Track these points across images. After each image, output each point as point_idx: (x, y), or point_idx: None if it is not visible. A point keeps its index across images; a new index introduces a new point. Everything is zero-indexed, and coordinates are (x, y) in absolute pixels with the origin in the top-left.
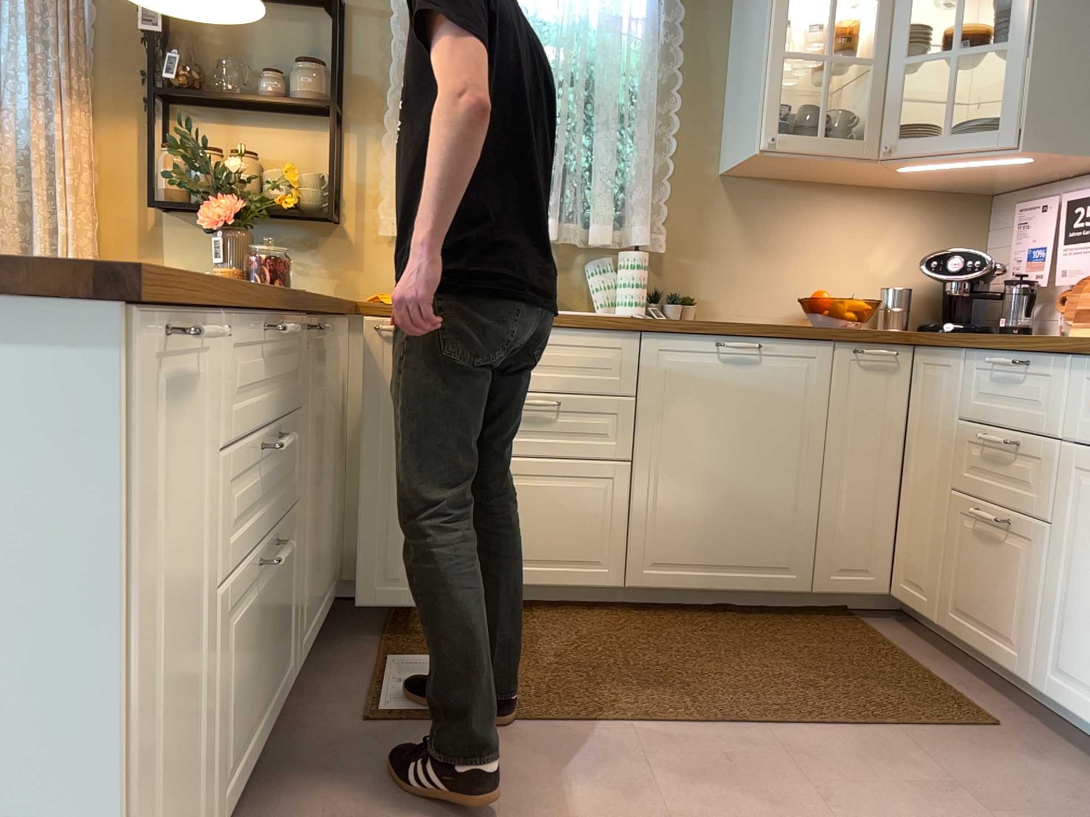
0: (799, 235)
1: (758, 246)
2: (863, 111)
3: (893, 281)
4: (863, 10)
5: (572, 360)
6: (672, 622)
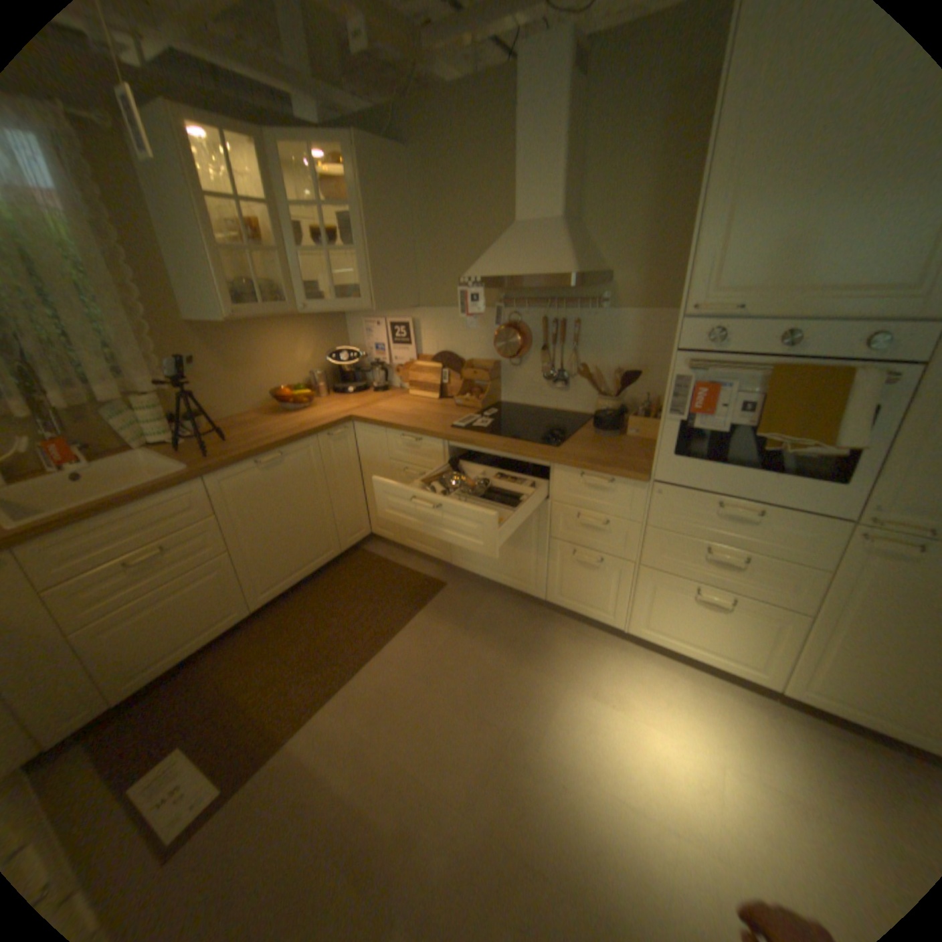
0: (251, 353)
1: (228, 366)
2: (275, 279)
3: (310, 366)
4: (249, 203)
5: (158, 518)
6: (284, 614)
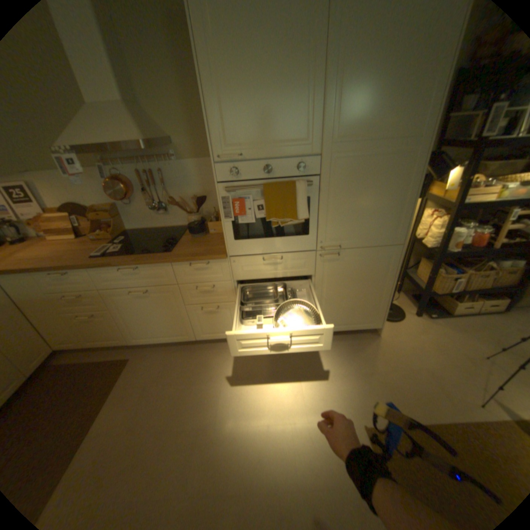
0: None
1: None
2: None
3: None
4: None
5: None
6: None
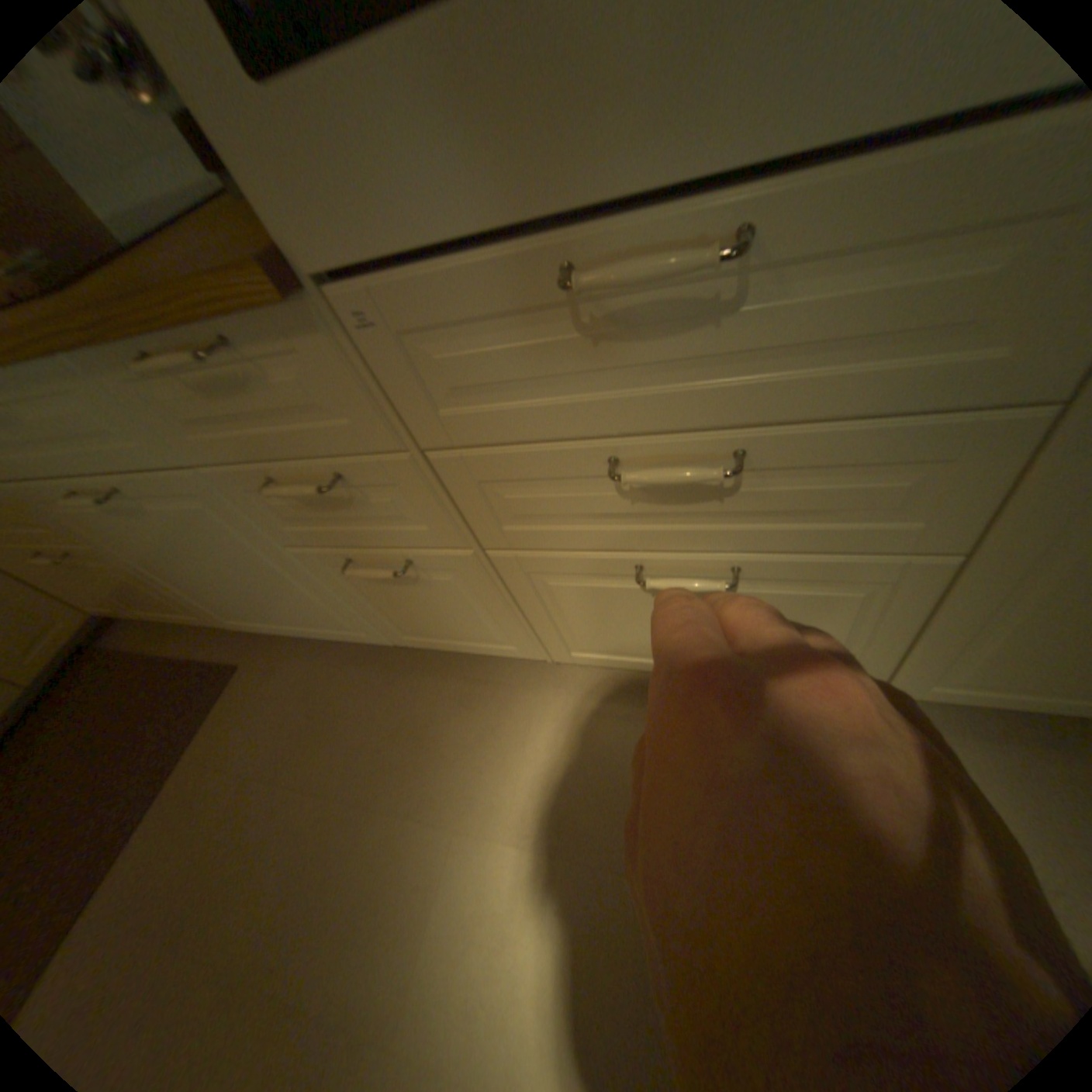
0: None
1: None
2: None
3: None
4: None
5: None
6: None
